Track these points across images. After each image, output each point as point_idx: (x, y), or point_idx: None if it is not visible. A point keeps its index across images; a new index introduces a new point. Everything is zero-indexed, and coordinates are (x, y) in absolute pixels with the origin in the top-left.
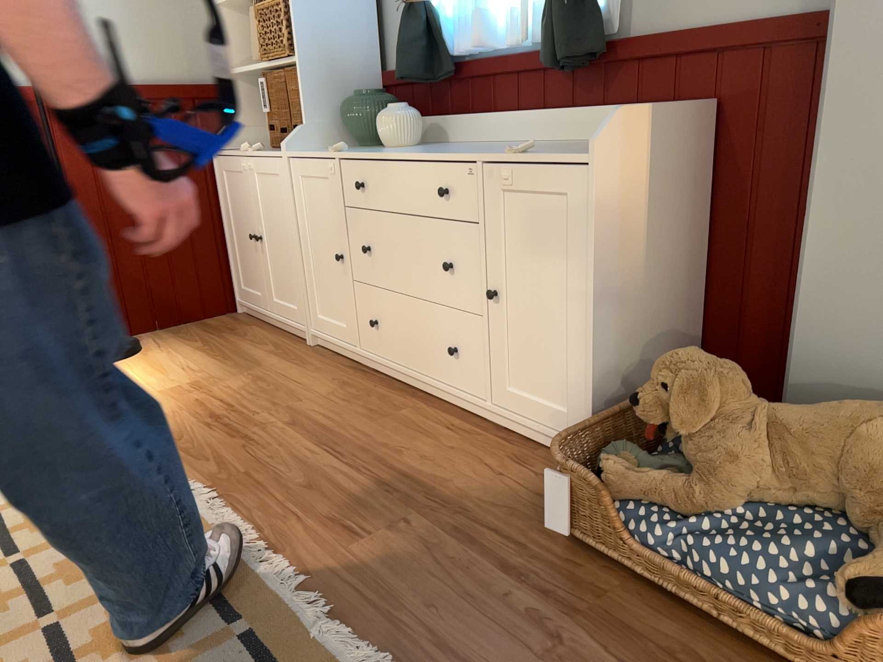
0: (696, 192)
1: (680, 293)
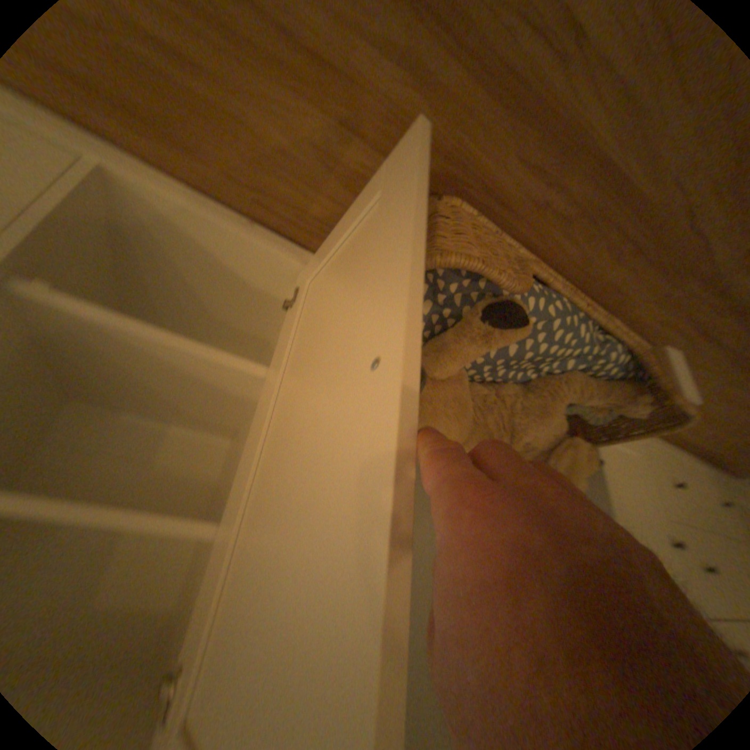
0: None
1: None
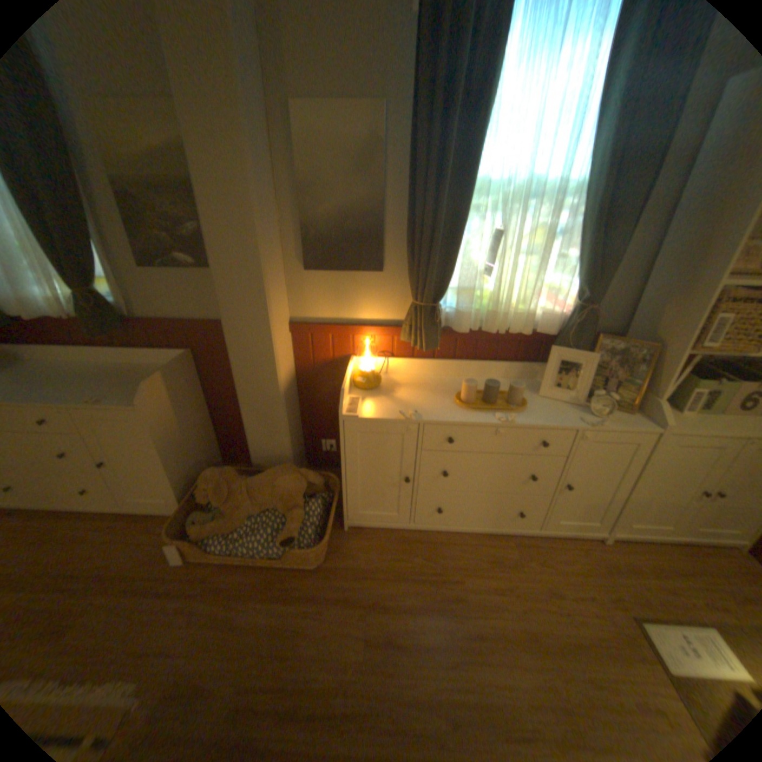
0: (195, 387)
1: (201, 428)
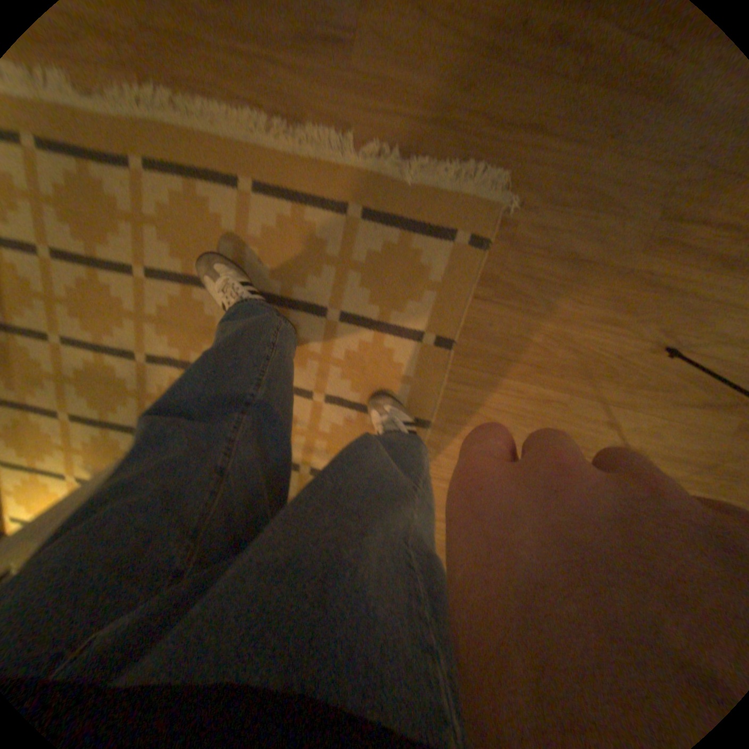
0: None
1: None
